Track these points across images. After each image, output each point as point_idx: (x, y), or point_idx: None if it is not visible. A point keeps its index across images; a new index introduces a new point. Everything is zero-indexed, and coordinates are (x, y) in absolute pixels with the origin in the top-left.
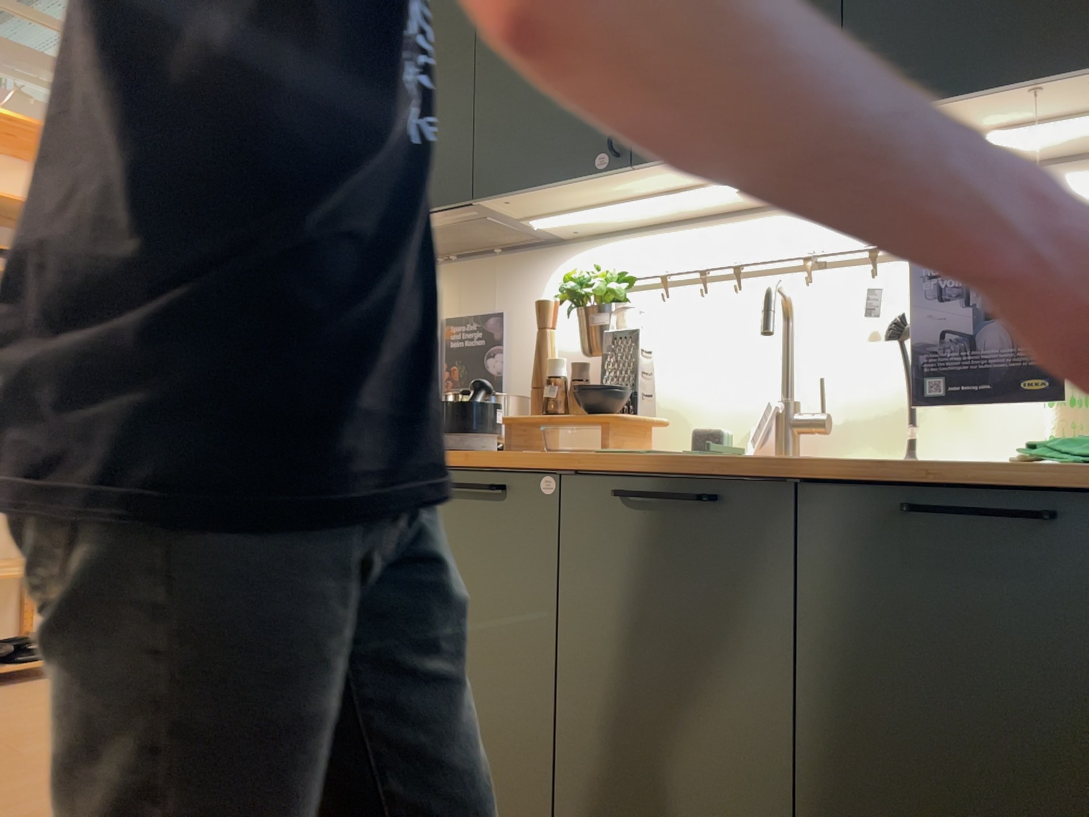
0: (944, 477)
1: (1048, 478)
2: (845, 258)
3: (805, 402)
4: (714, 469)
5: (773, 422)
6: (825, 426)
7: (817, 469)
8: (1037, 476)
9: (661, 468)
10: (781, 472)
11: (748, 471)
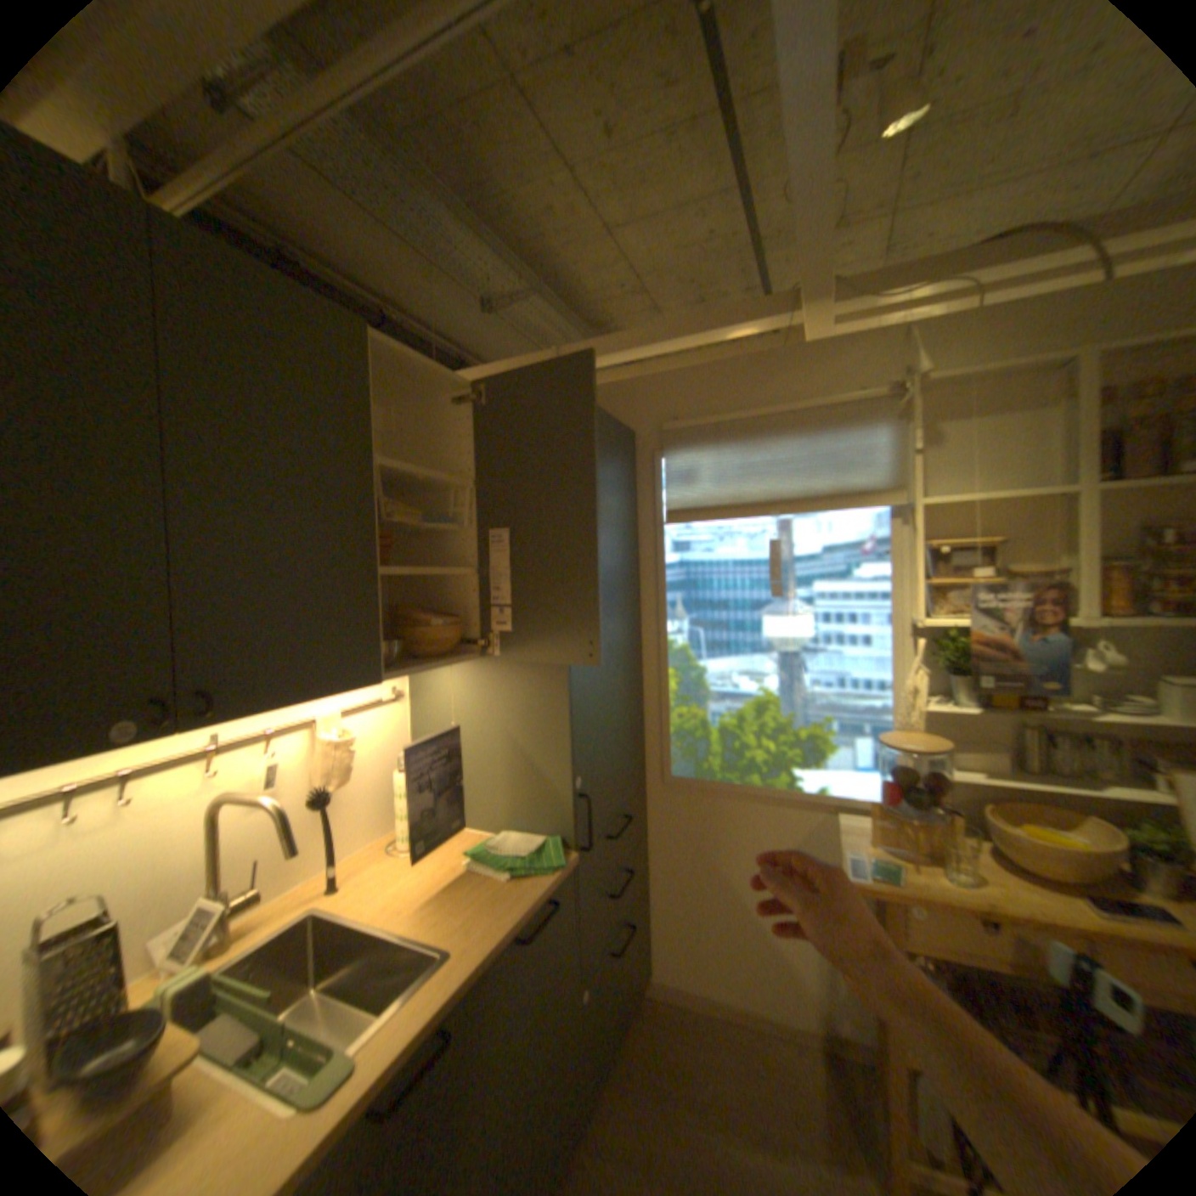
0: (528, 915)
1: (543, 887)
2: (238, 741)
3: (224, 886)
4: (441, 1012)
5: (212, 925)
6: (253, 899)
7: (492, 957)
8: (551, 891)
9: (393, 1053)
10: (476, 975)
11: (459, 993)
